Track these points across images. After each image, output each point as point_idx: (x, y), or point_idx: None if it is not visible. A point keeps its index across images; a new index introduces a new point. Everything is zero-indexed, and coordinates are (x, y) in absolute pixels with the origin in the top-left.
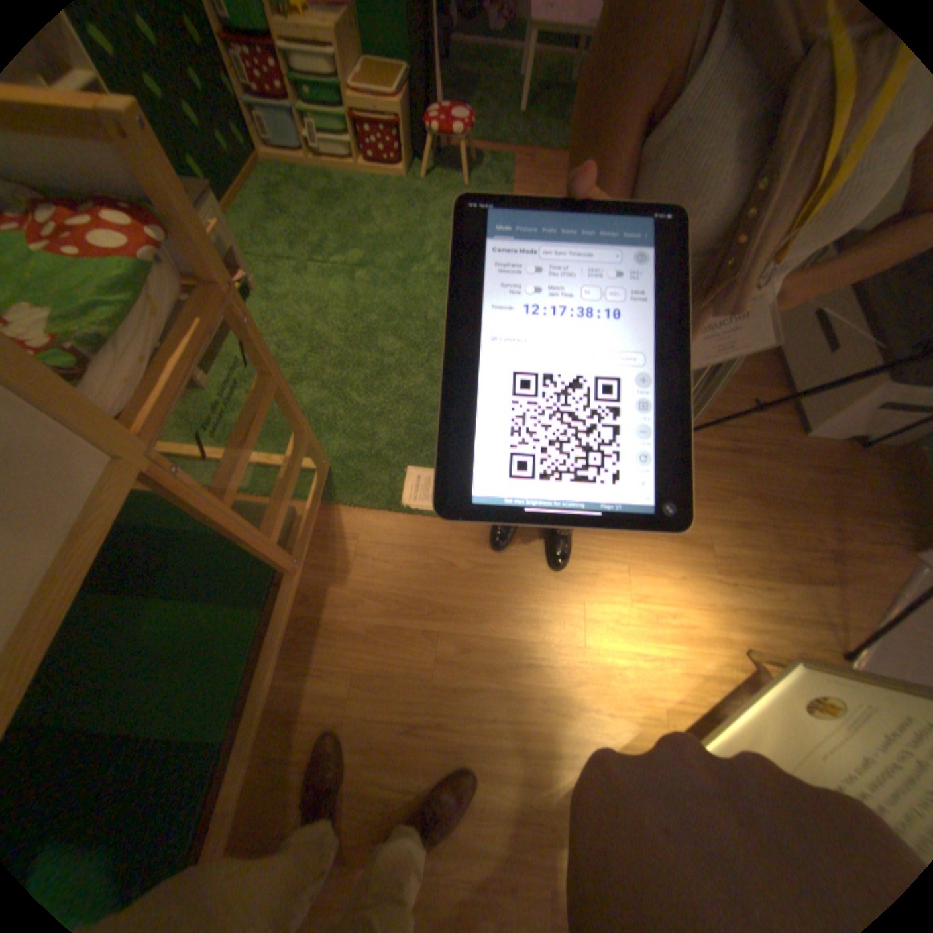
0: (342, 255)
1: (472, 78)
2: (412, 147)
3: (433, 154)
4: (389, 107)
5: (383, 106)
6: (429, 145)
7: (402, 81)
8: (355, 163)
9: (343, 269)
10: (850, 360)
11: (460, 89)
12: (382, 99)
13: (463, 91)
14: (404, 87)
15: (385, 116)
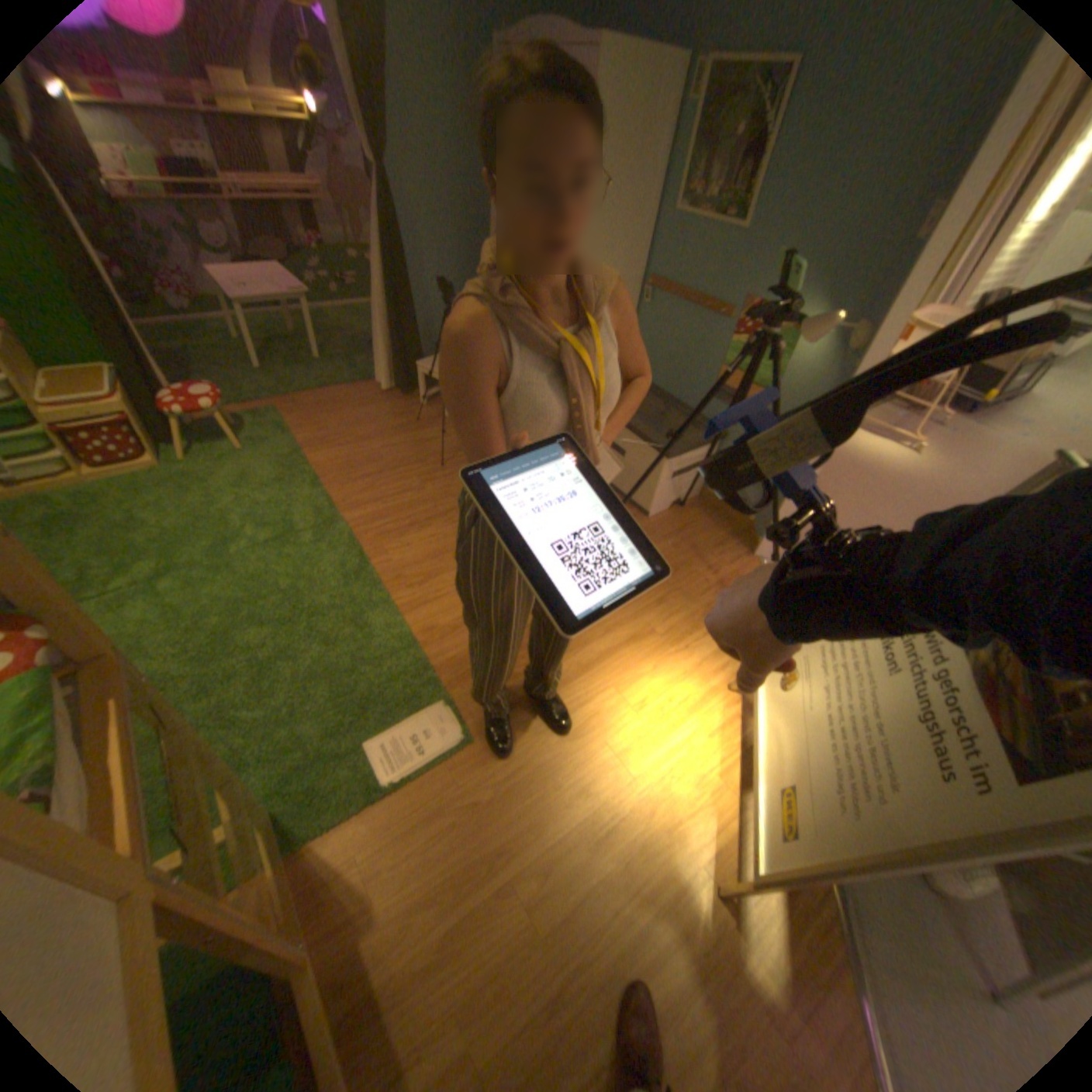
0: (124, 576)
1: (179, 355)
2: (149, 437)
3: (182, 435)
4: (108, 410)
5: (99, 411)
6: (172, 428)
7: (112, 383)
8: (79, 476)
9: (136, 590)
10: (635, 456)
11: (170, 368)
12: (96, 405)
13: (177, 369)
14: (117, 387)
15: (105, 419)
